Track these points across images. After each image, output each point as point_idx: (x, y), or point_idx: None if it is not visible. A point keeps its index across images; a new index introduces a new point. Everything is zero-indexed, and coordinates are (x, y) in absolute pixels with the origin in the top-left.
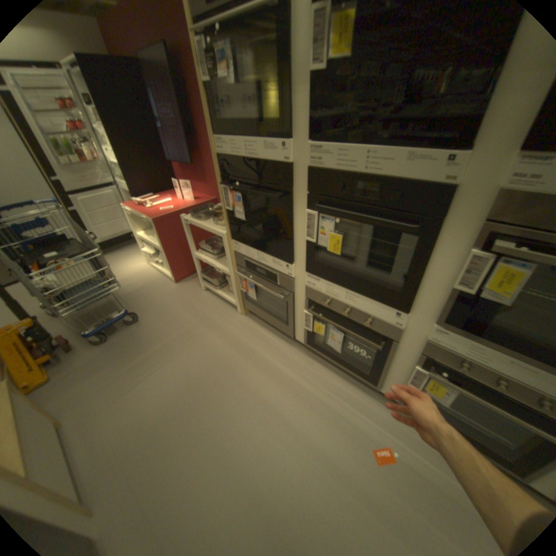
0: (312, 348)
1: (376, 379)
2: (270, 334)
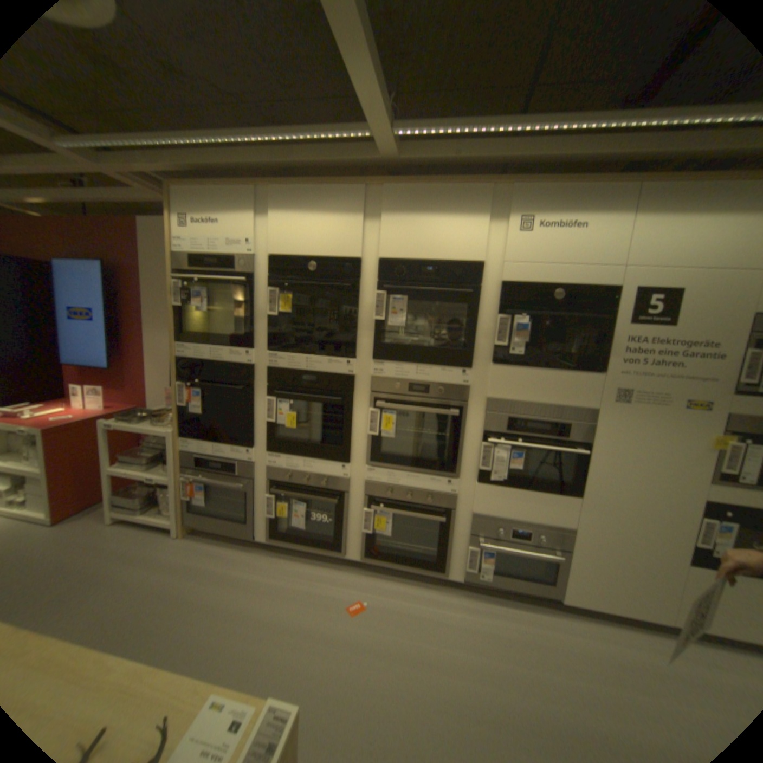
0: (275, 543)
1: (339, 546)
2: (220, 550)
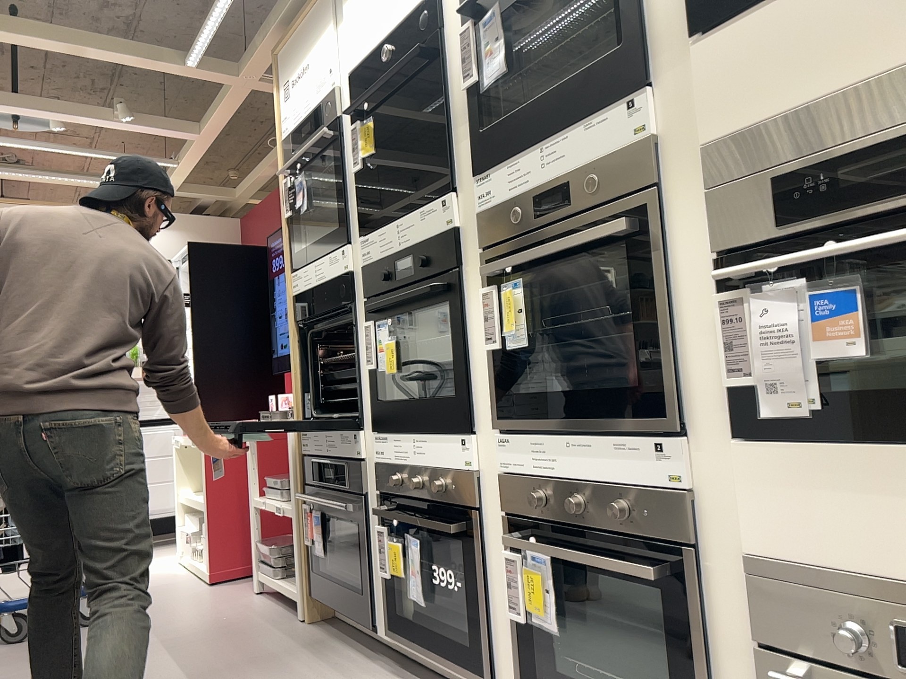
0: (397, 636)
1: (480, 651)
2: (341, 645)
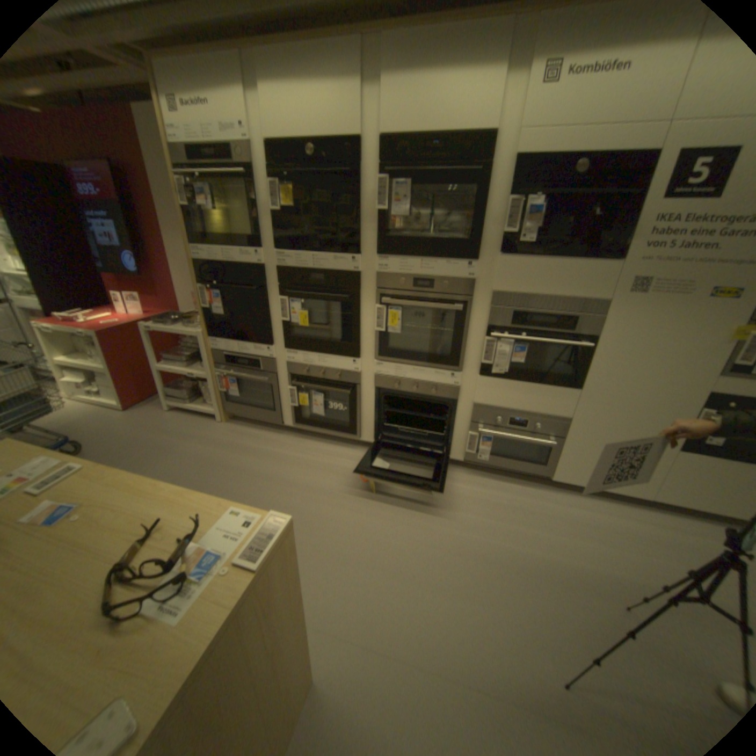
0: (301, 426)
1: (354, 429)
2: (257, 431)
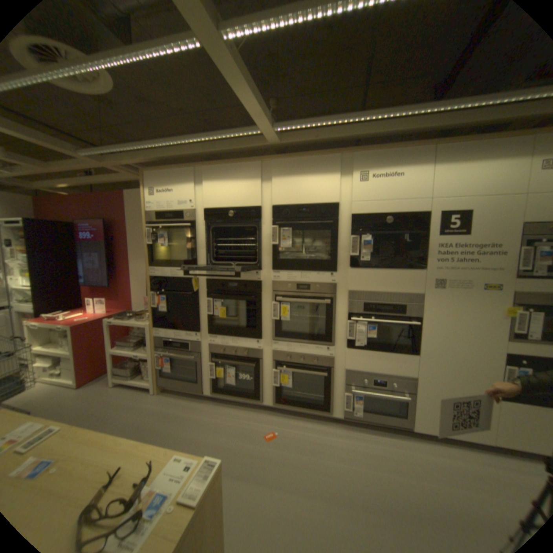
0: (216, 395)
1: (257, 395)
2: (181, 402)
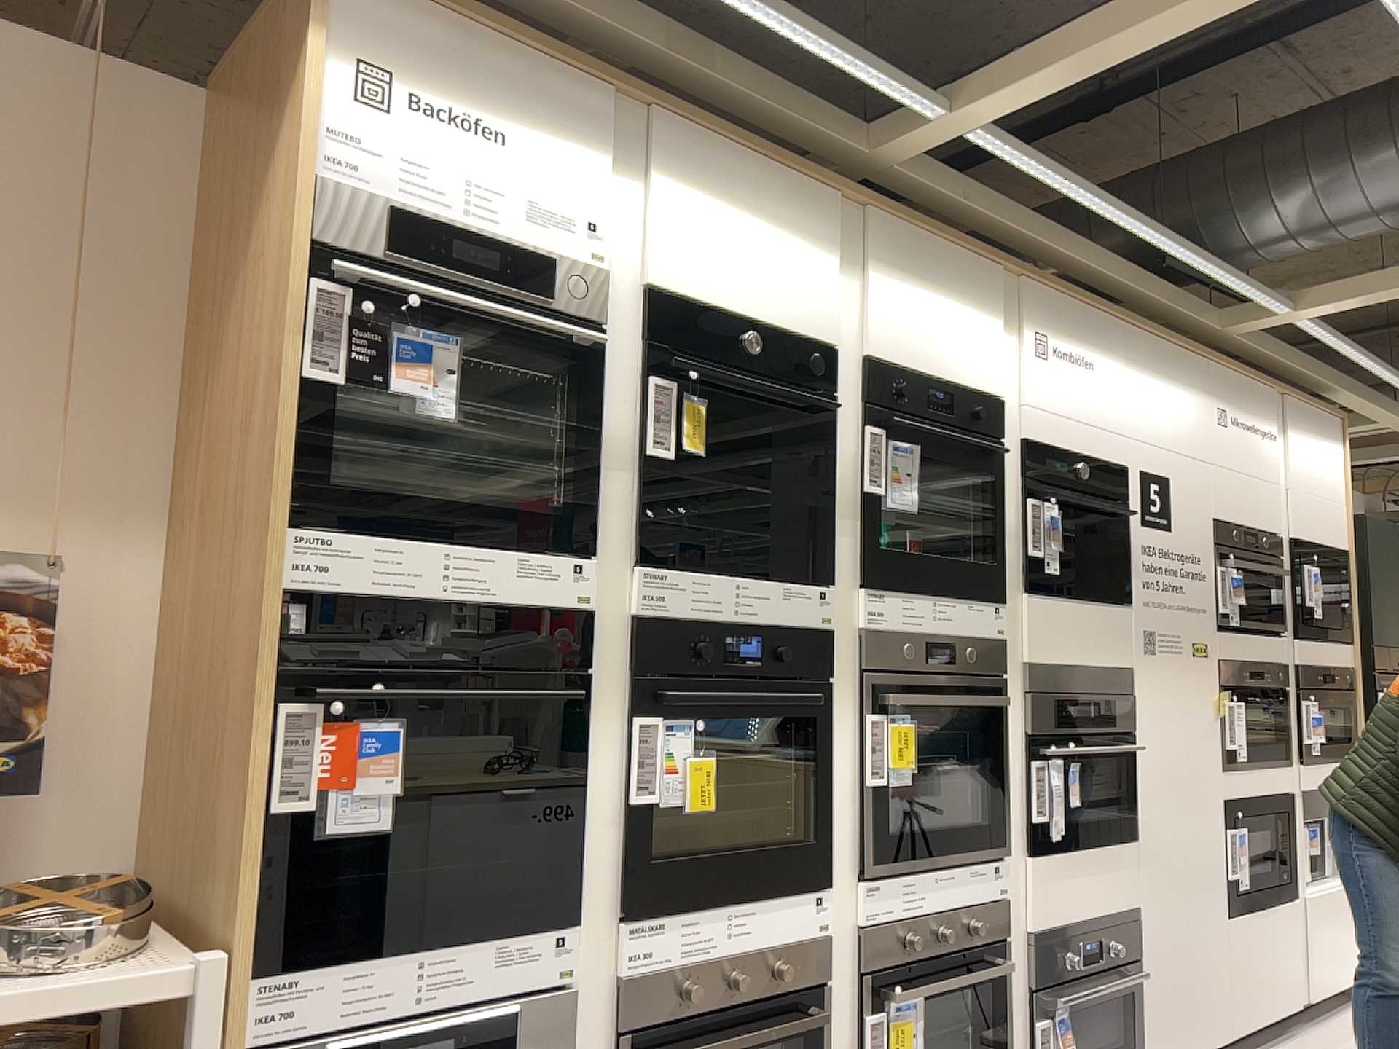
0: None
1: None
2: None
